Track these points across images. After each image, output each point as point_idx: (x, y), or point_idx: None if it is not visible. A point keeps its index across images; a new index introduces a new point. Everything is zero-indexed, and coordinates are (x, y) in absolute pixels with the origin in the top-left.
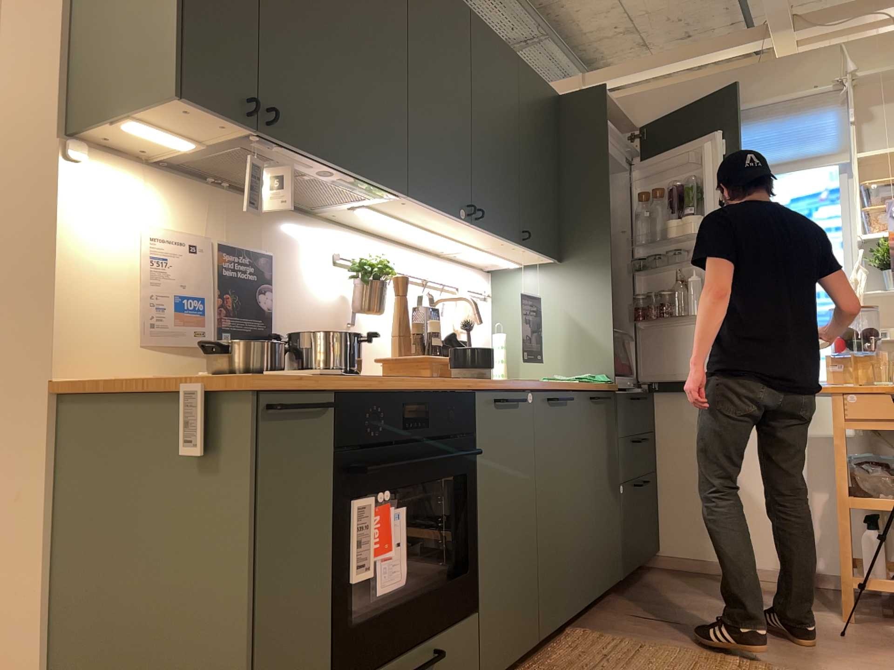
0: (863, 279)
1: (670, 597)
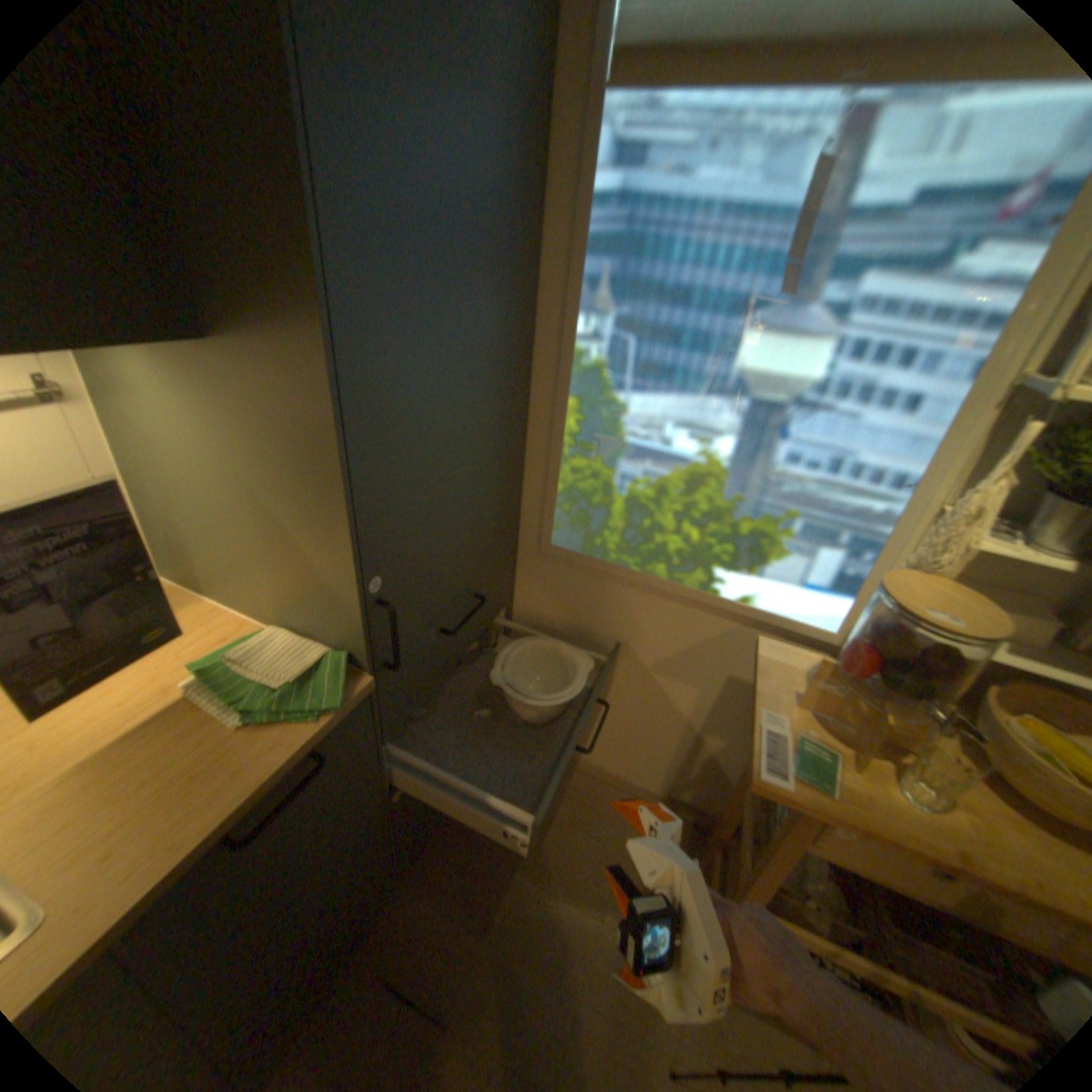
0: (999, 506)
1: (474, 873)
